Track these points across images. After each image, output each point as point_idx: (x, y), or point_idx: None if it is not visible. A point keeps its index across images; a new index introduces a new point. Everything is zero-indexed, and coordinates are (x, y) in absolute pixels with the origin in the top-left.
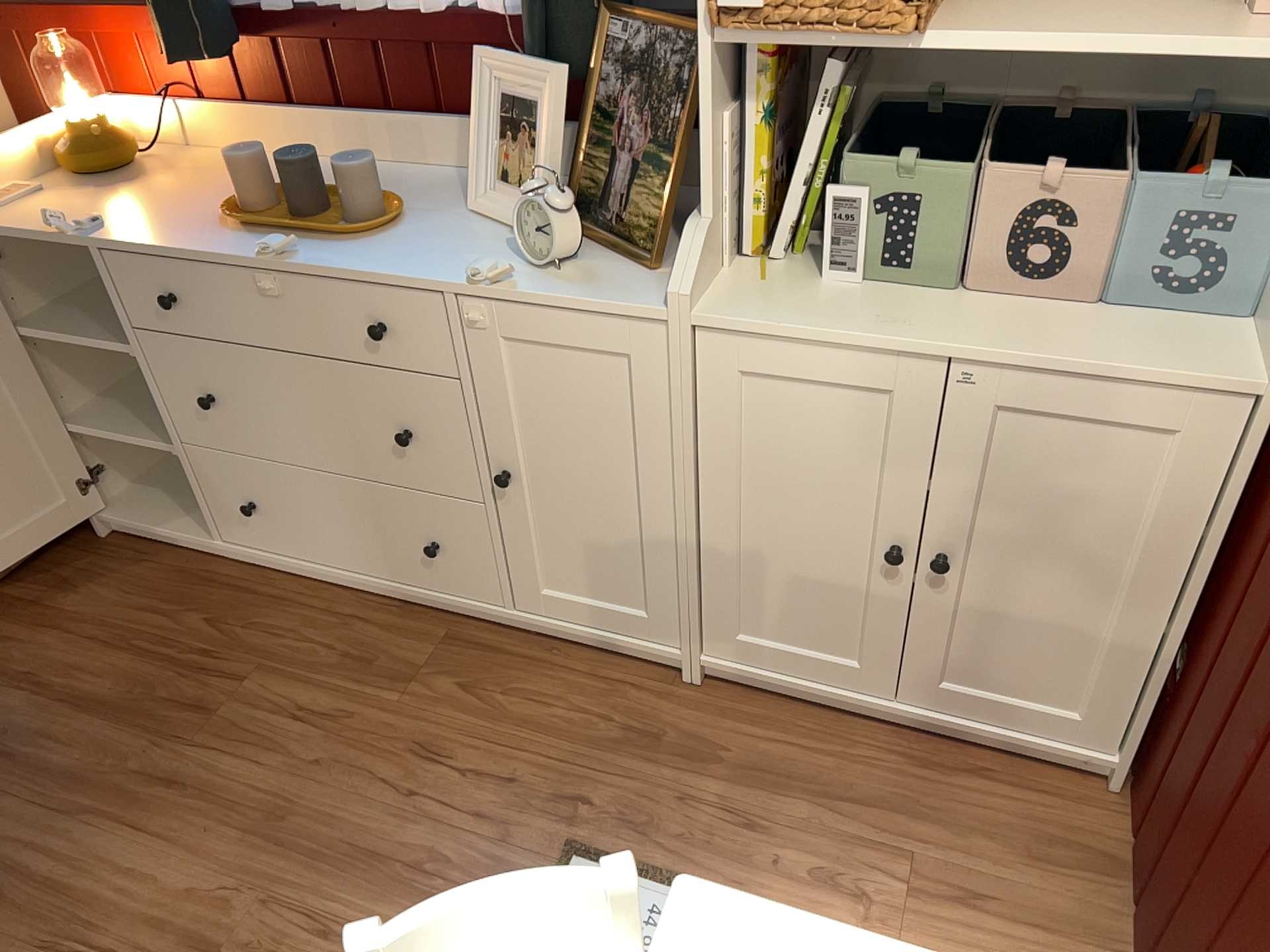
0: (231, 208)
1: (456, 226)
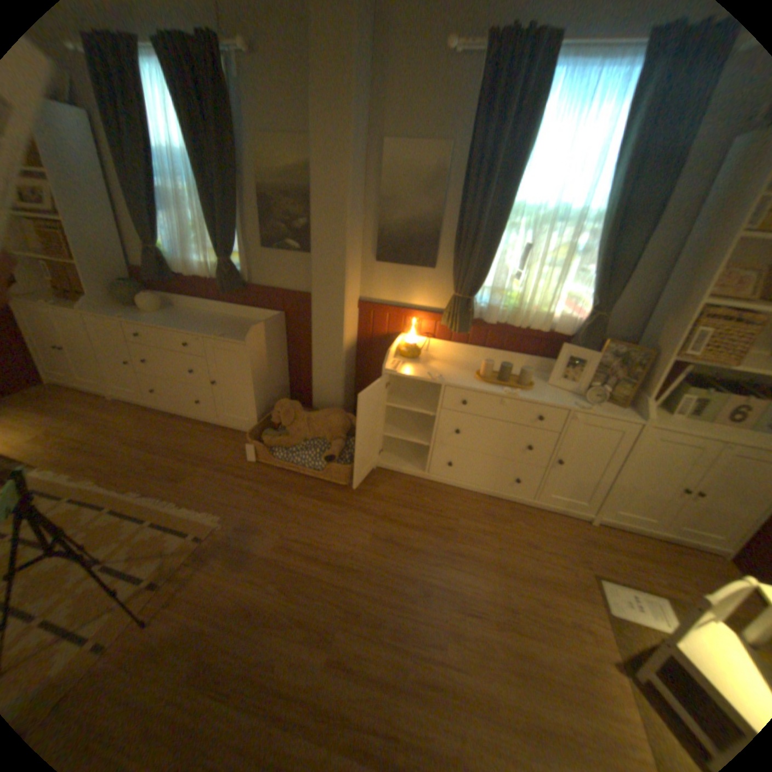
0: (480, 377)
1: (548, 390)
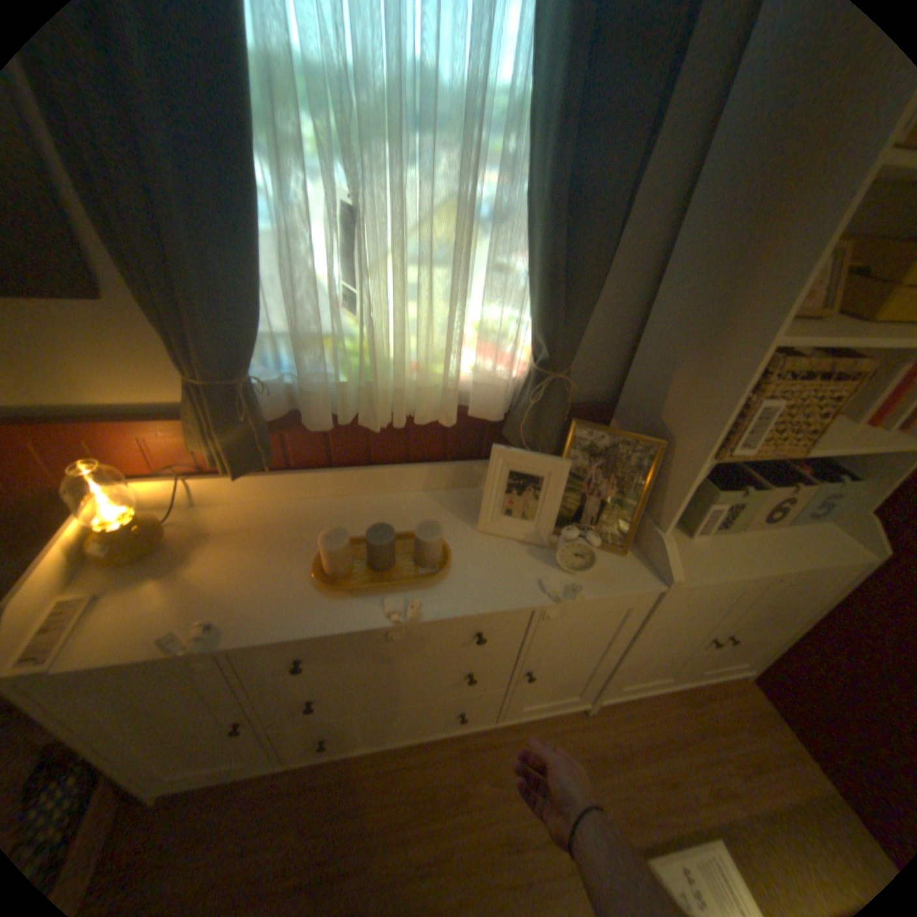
0: (326, 578)
1: (483, 547)
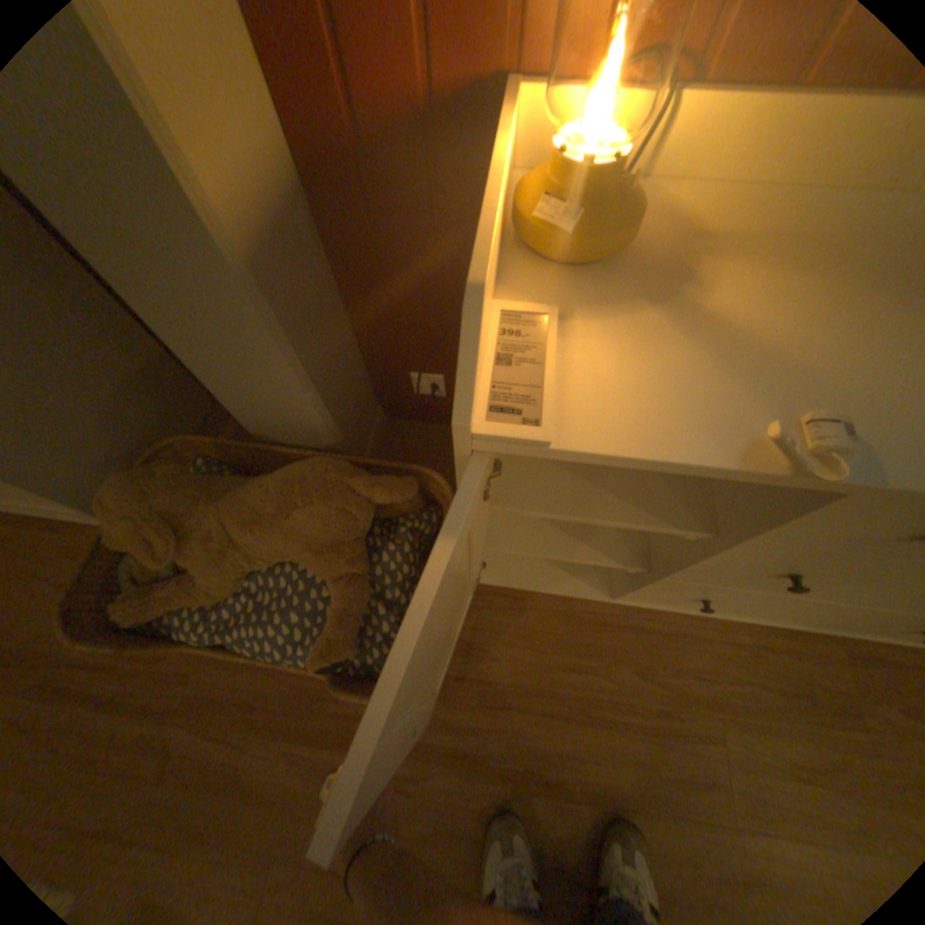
0: None
1: None
